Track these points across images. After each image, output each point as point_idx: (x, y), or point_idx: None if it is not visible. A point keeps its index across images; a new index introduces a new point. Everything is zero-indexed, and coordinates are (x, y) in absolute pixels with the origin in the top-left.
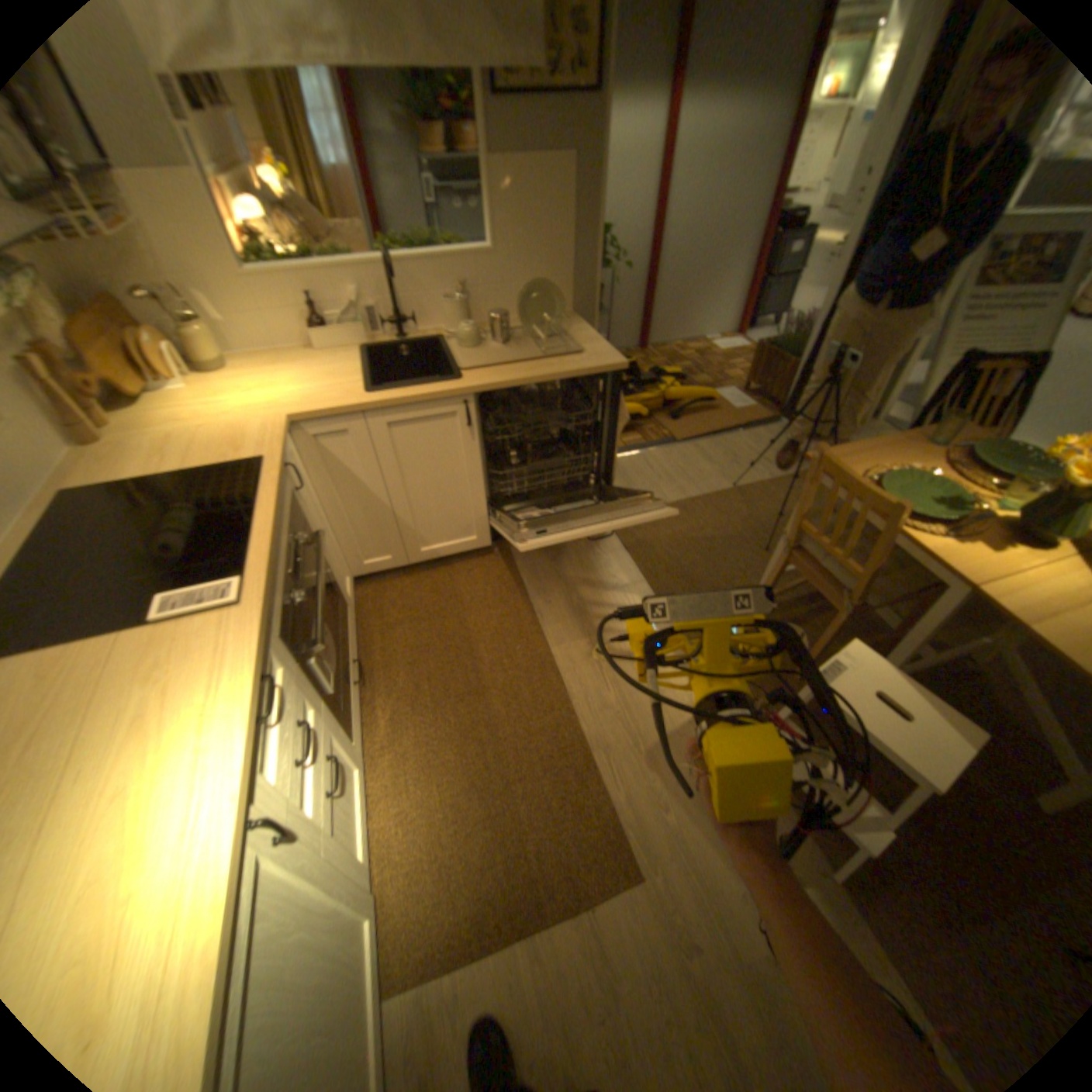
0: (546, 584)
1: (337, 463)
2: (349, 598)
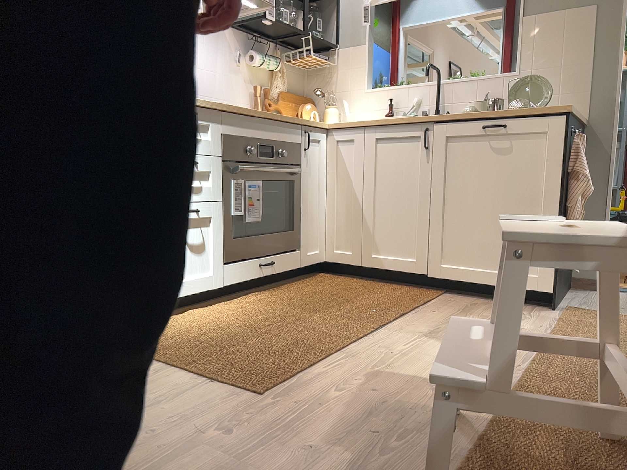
0: (445, 304)
1: (344, 163)
2: (309, 256)
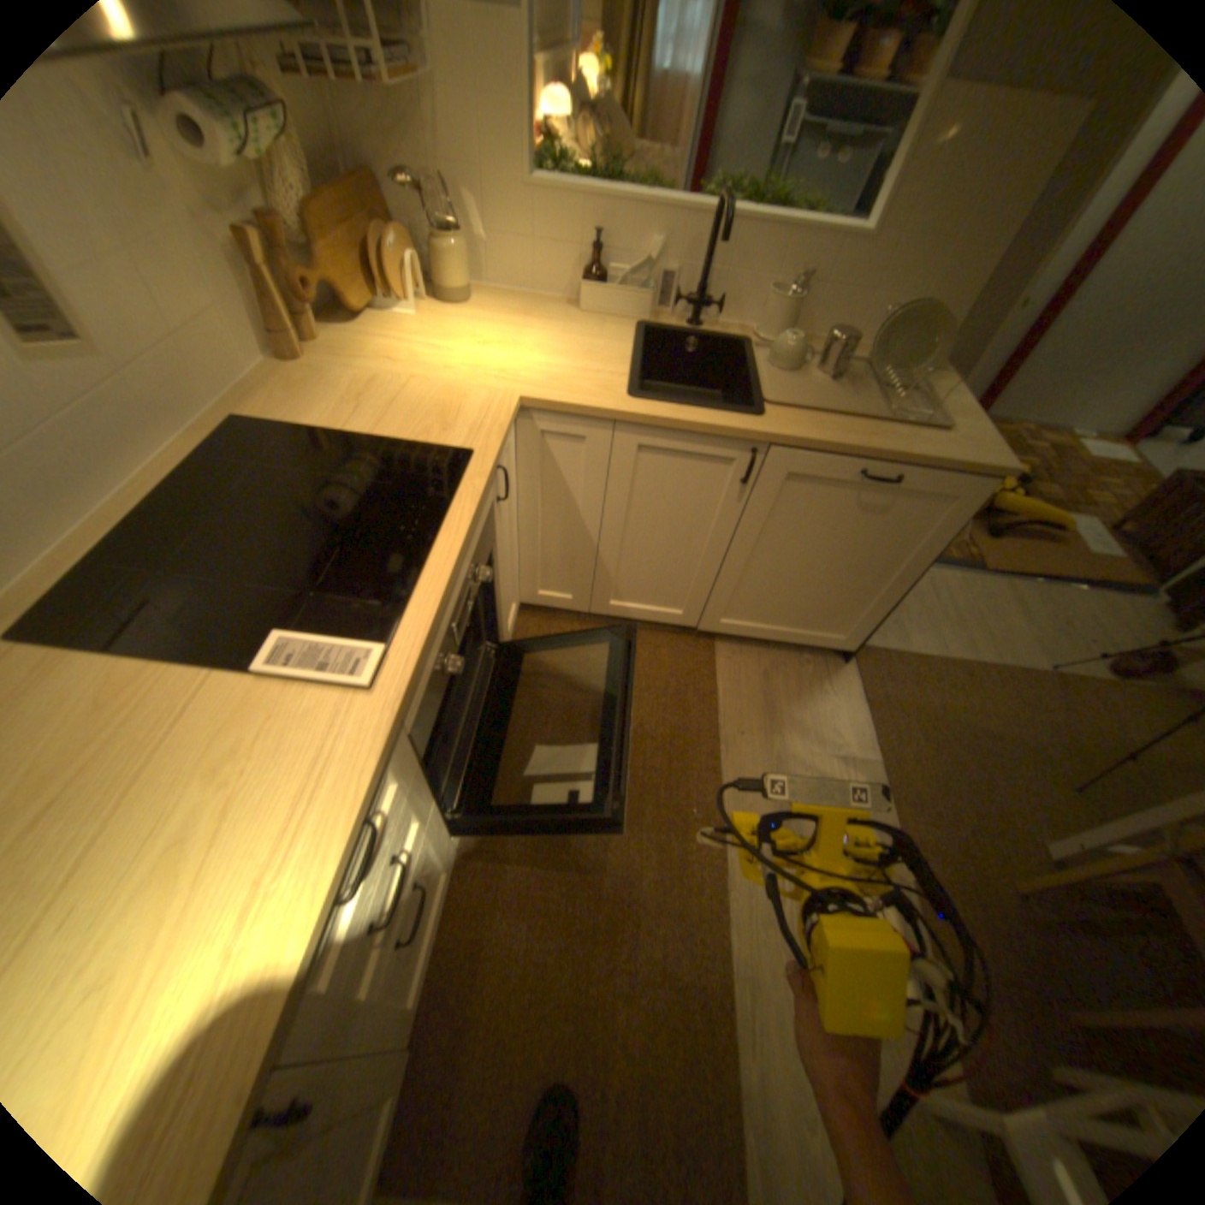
0: (746, 708)
1: (557, 473)
2: (509, 632)
